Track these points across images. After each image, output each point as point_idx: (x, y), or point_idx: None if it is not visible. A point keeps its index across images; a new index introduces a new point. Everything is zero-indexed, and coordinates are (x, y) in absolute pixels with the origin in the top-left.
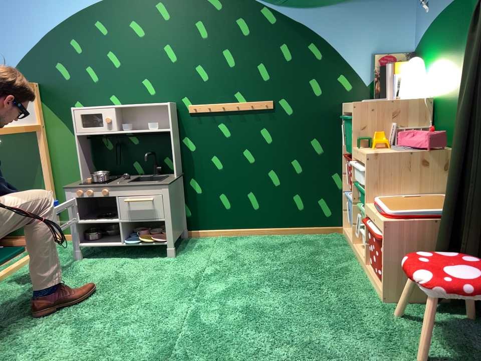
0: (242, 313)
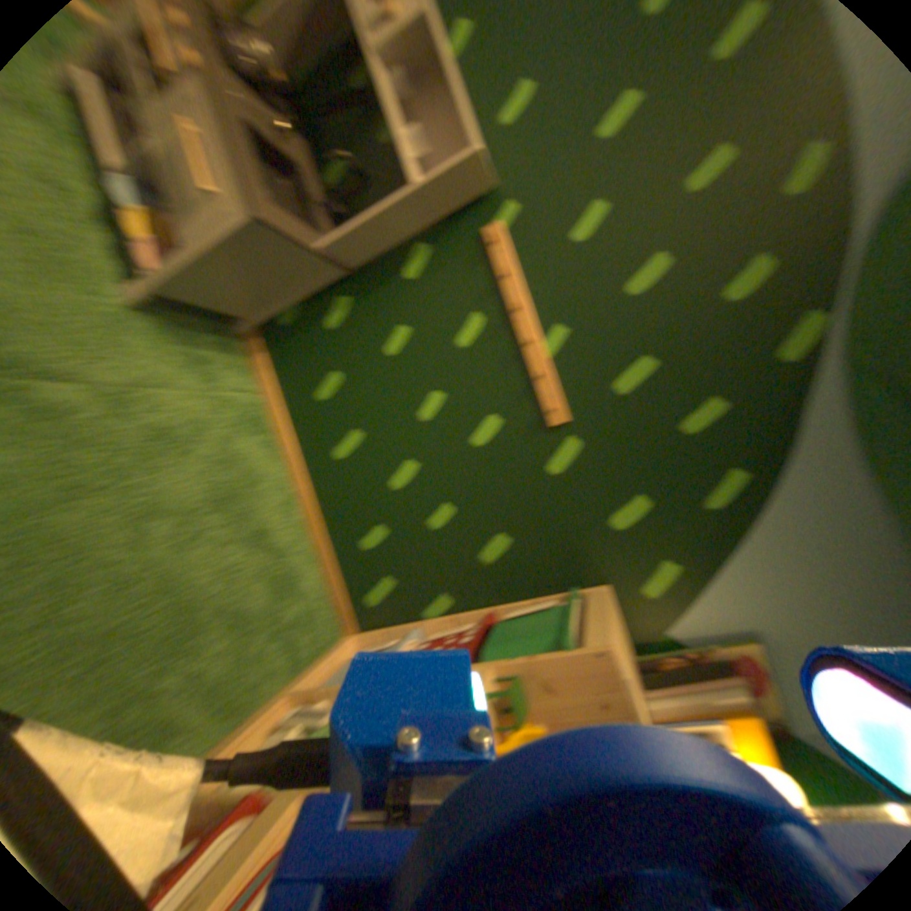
0: None
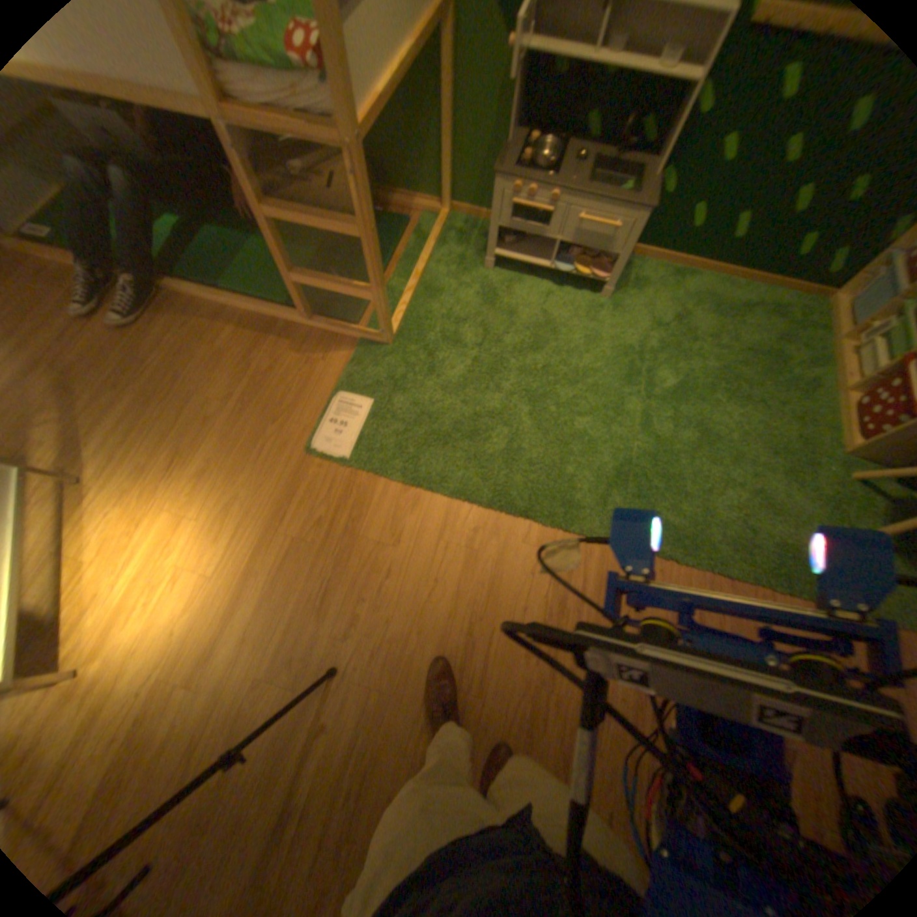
0: (694, 428)
